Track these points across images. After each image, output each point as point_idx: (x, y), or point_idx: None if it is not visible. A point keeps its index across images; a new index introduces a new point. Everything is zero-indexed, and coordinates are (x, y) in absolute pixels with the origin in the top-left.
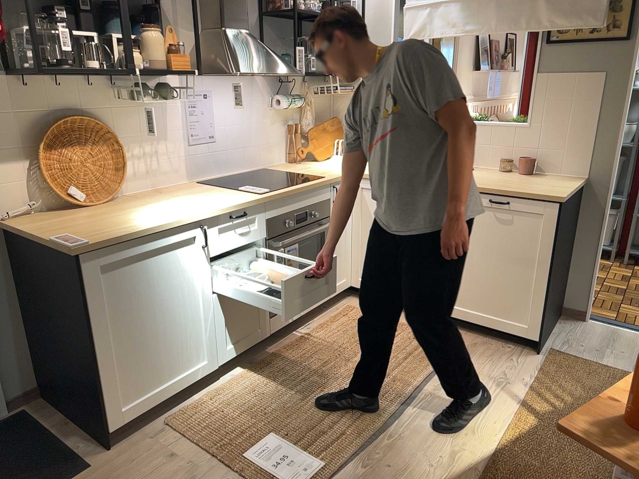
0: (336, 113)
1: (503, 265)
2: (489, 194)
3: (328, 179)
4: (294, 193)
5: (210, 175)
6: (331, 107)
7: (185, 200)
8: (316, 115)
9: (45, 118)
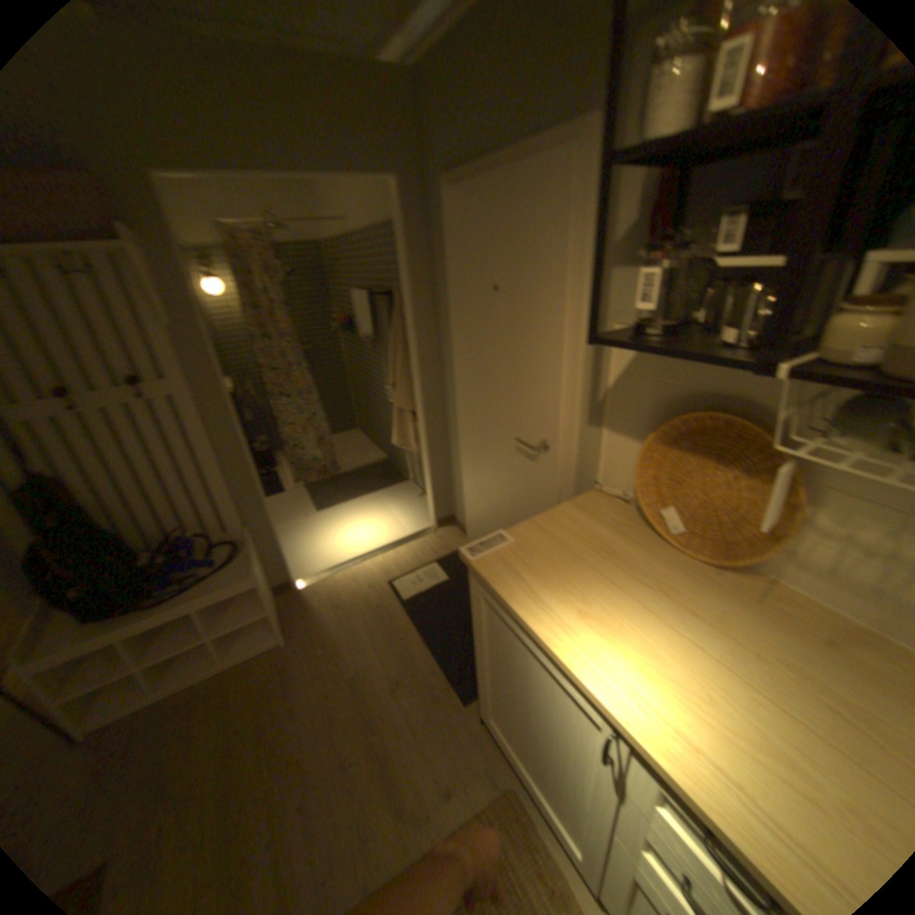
0: None
1: None
2: None
3: None
4: None
5: None
6: None
7: (767, 693)
8: None
9: (692, 398)
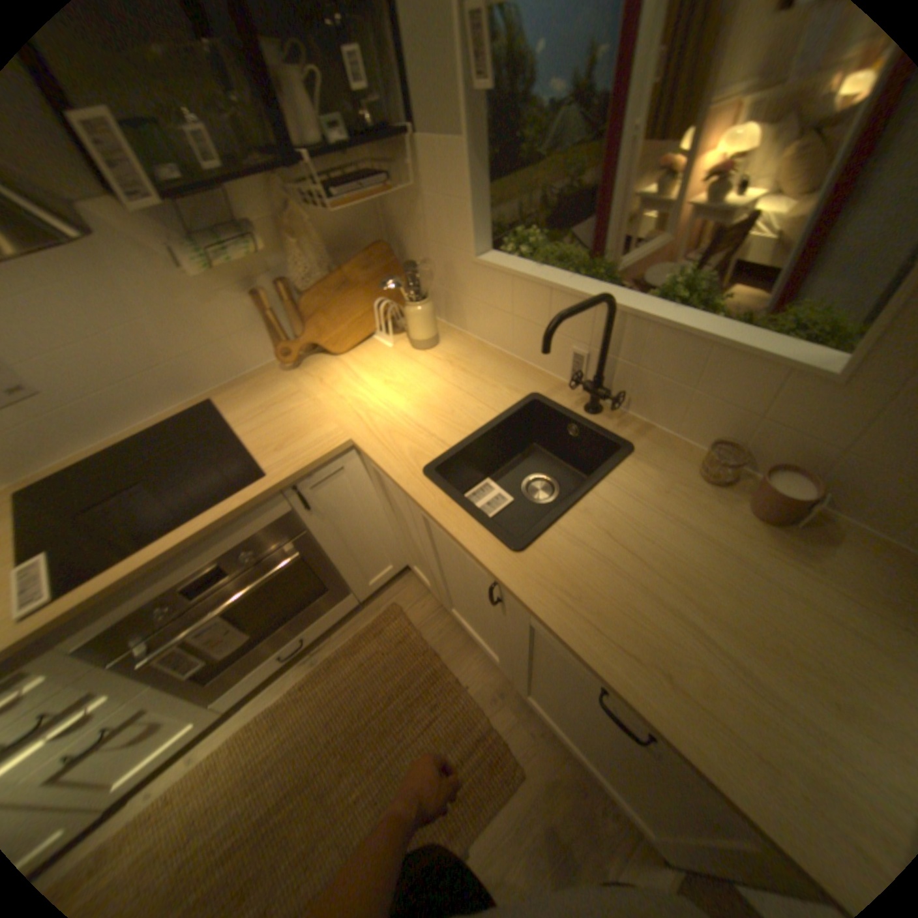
0: (391, 225)
1: (619, 761)
2: (601, 680)
3: (260, 491)
4: (142, 570)
5: (67, 449)
6: (378, 211)
7: None
8: (336, 242)
9: None
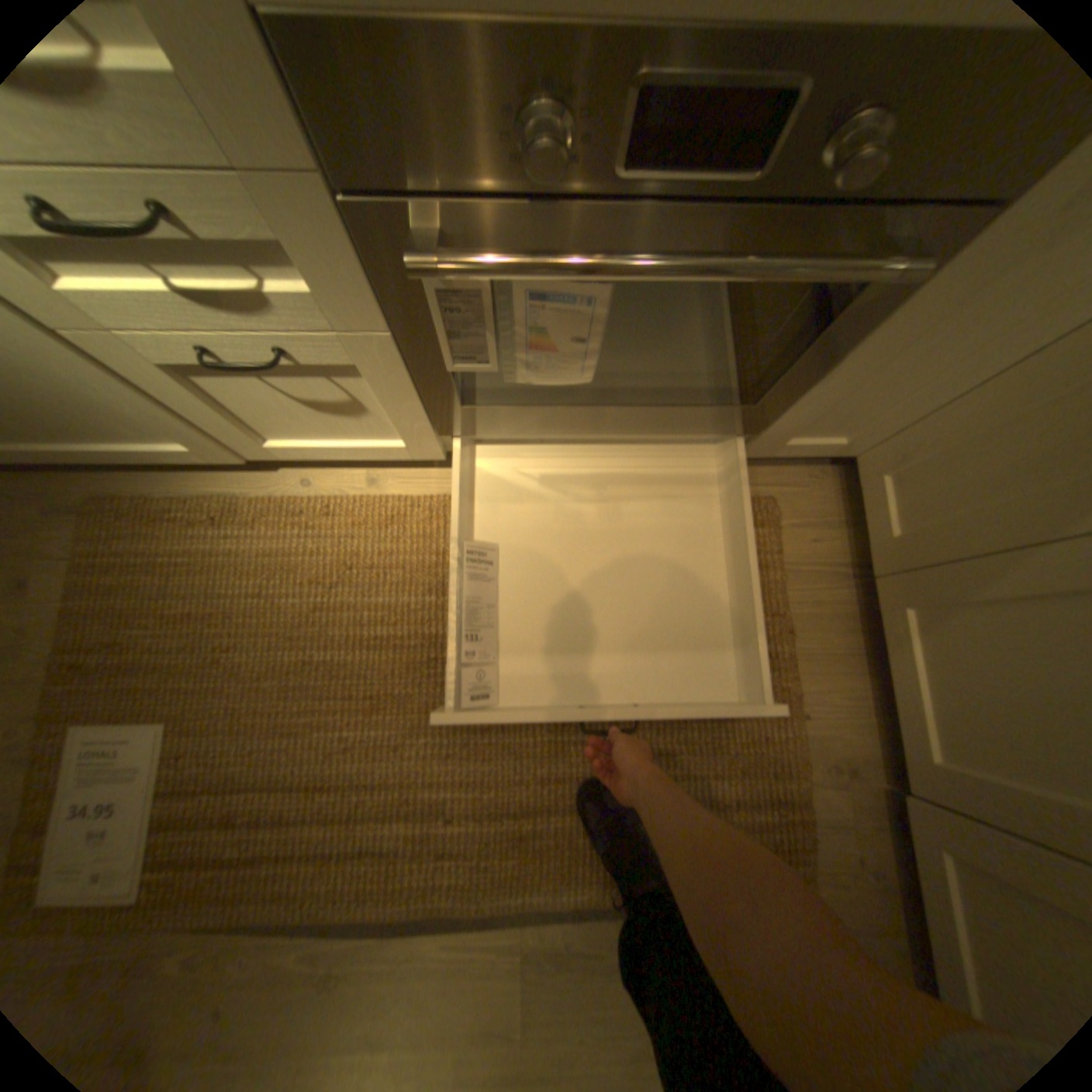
0: None
1: None
2: None
3: None
4: None
5: None
6: None
7: None
8: None
9: None
